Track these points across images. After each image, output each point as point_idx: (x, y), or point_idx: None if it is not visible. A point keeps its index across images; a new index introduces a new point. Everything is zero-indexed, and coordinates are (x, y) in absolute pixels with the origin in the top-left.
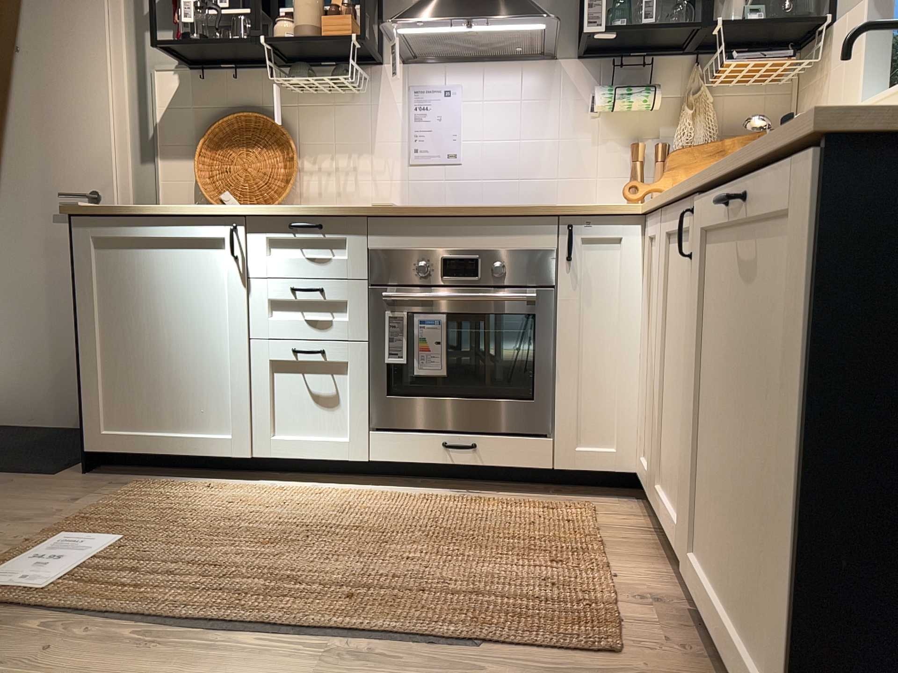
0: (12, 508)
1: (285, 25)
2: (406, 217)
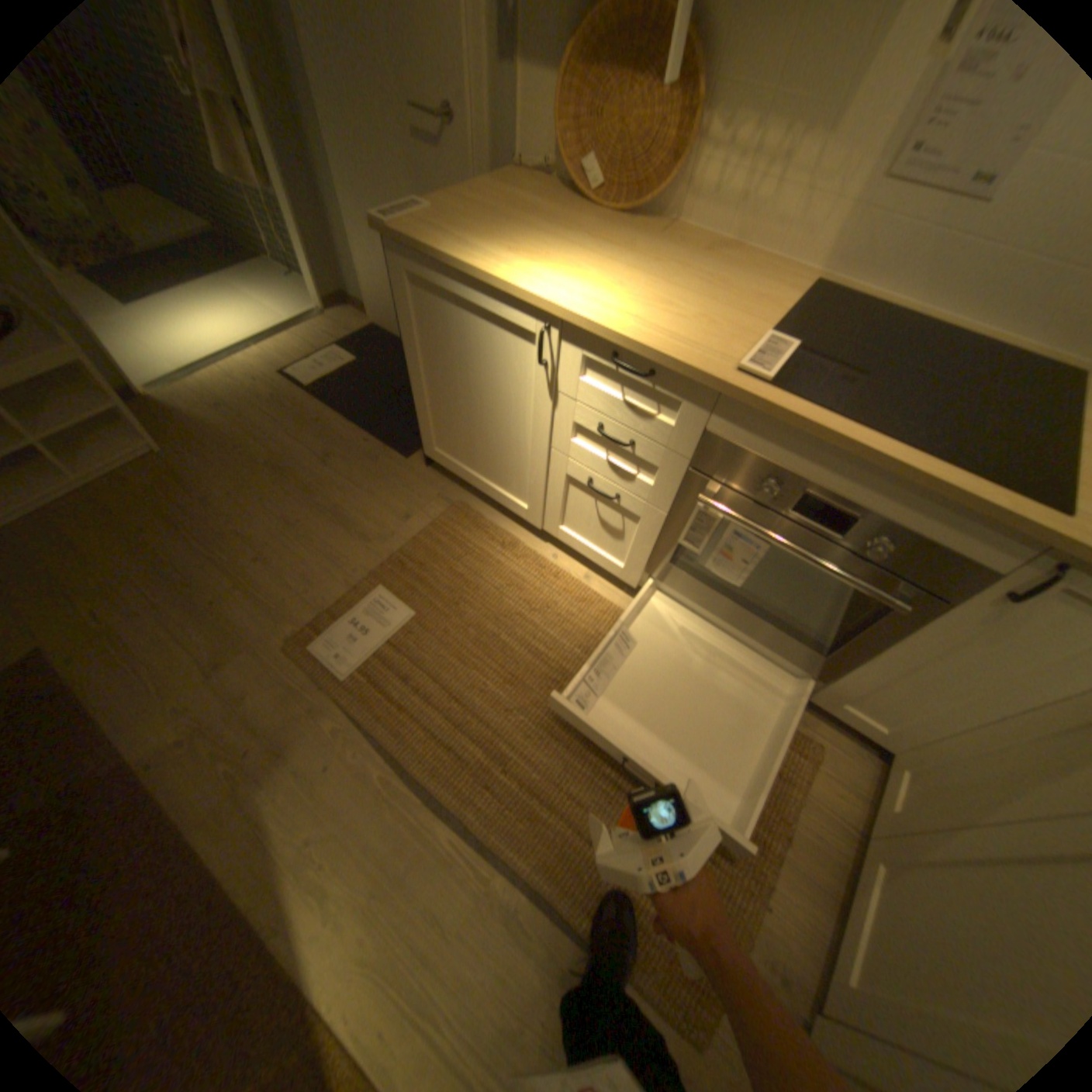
0: (365, 509)
1: None
2: (780, 419)
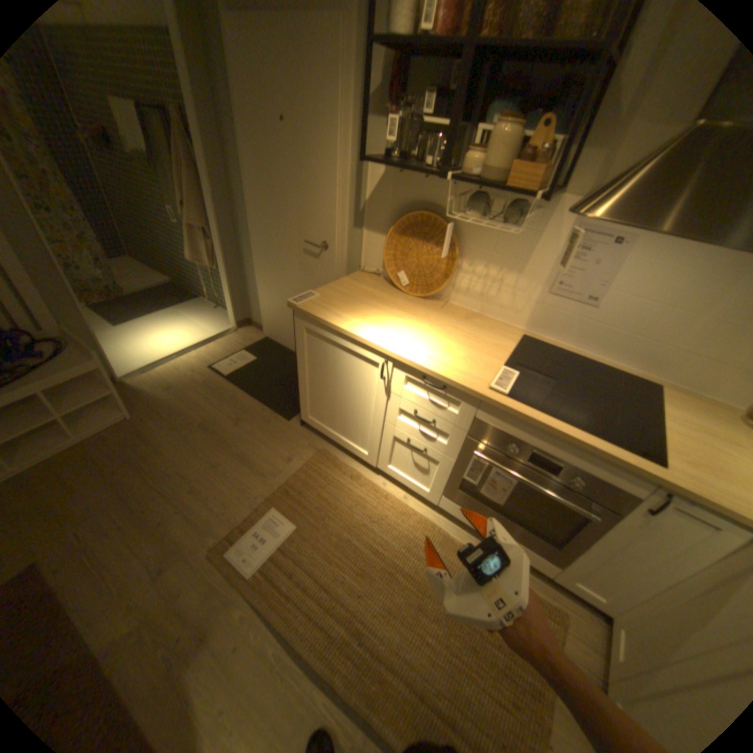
0: (263, 455)
1: (477, 155)
2: (514, 414)
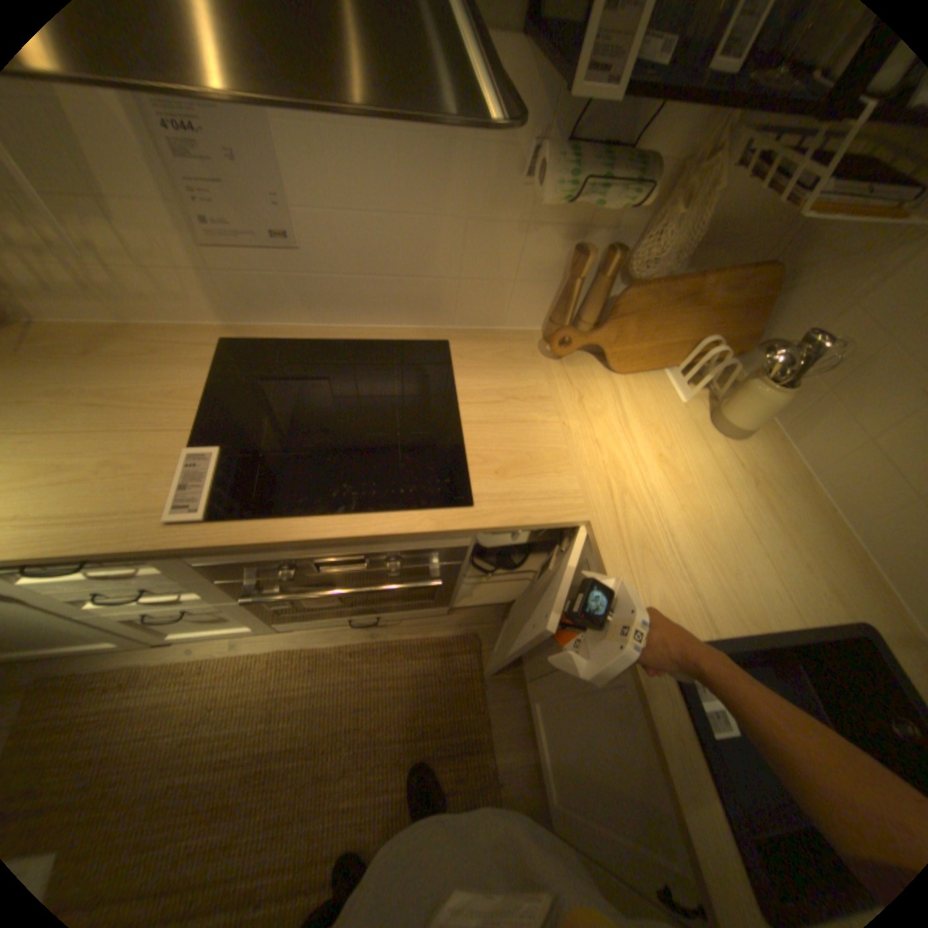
0: None
1: None
2: (237, 547)
